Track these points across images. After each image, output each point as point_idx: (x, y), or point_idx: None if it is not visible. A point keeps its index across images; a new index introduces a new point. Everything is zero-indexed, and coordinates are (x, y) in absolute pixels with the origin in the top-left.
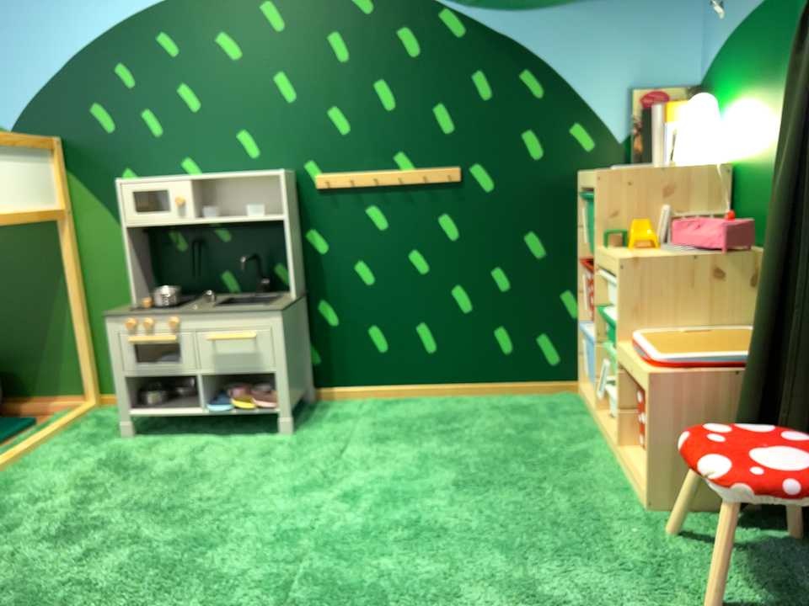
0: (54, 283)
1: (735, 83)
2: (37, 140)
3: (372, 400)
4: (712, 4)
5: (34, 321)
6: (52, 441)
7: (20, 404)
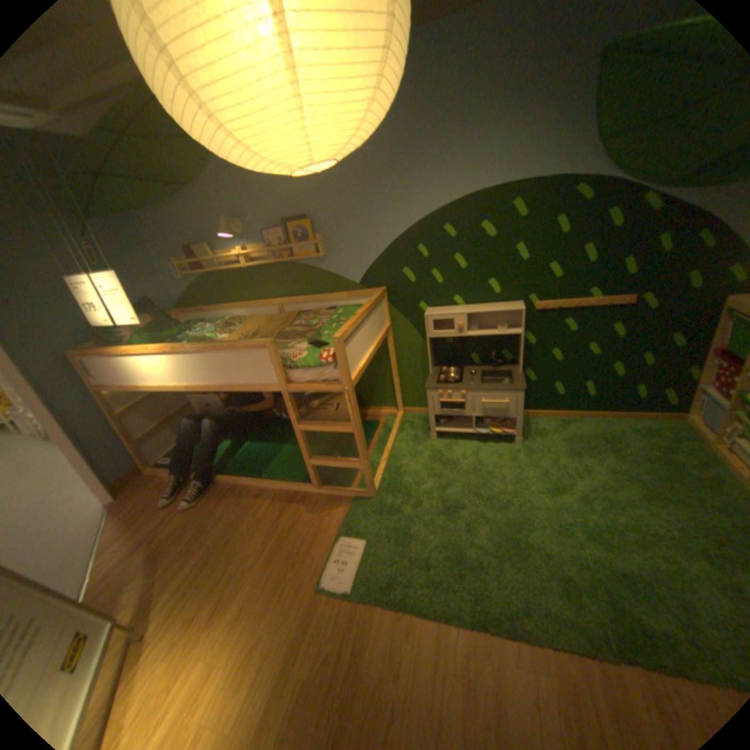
0: (381, 358)
1: None
2: (376, 291)
3: (552, 419)
4: None
5: (371, 375)
6: (397, 439)
7: (367, 411)
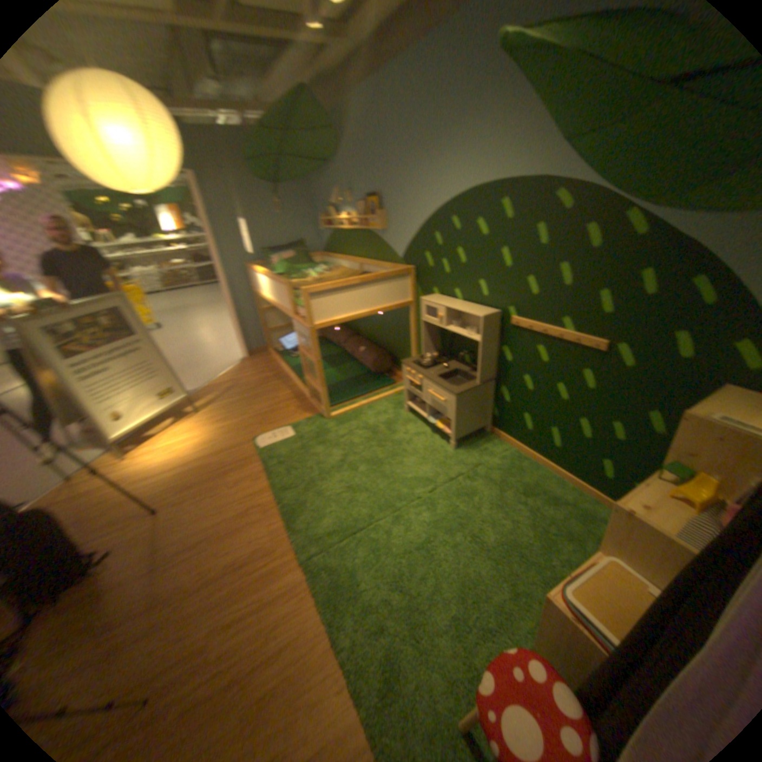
0: (410, 330)
1: None
2: (406, 268)
3: (516, 452)
4: None
5: (405, 343)
6: (389, 399)
7: (398, 373)
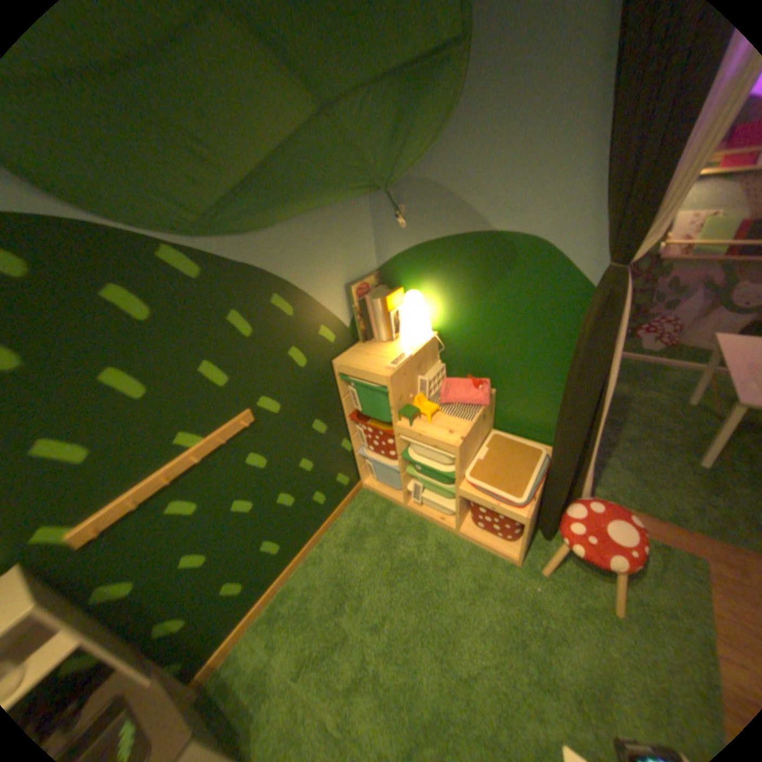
0: None
1: (430, 281)
2: None
3: (251, 627)
4: (399, 219)
5: None
6: None
7: None
